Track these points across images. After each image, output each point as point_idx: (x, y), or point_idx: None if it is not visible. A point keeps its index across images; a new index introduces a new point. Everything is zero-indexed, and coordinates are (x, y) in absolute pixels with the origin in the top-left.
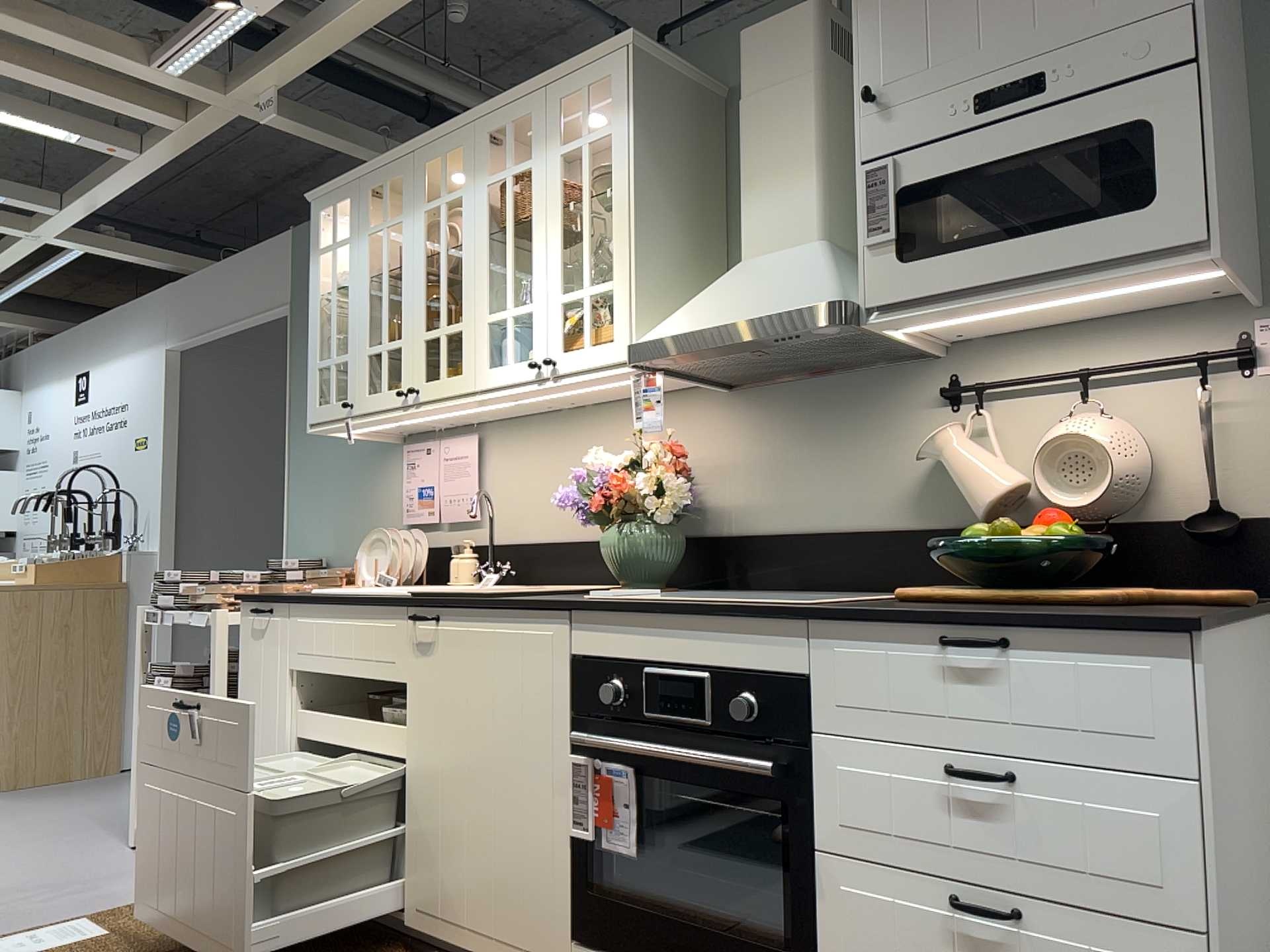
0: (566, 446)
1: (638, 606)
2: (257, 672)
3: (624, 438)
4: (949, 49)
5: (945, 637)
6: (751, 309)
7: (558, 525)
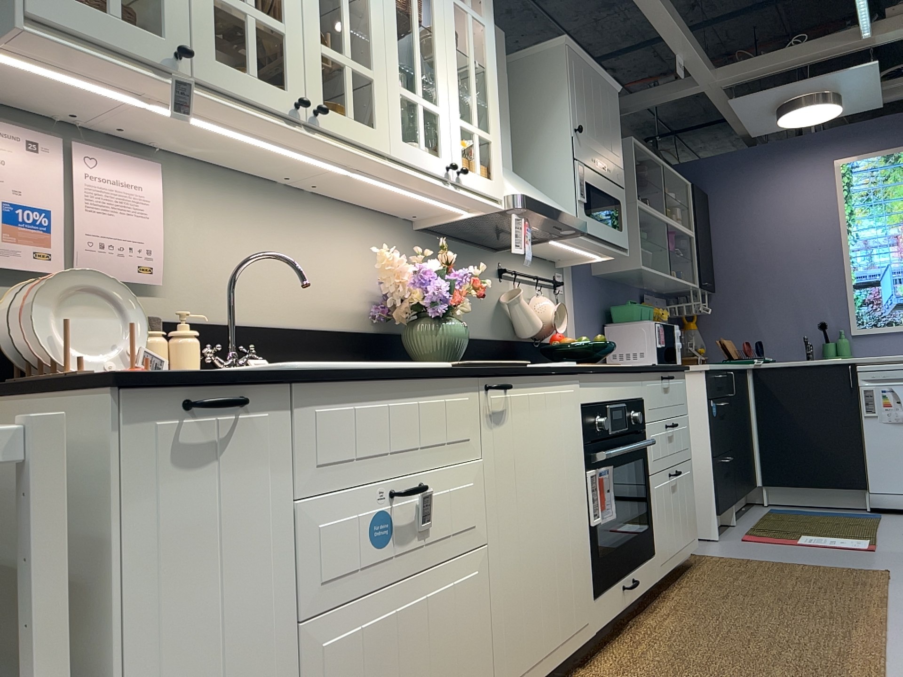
0: (285, 226)
1: (609, 368)
2: (197, 538)
3: (344, 239)
4: (592, 133)
5: (663, 377)
6: (555, 206)
7: (279, 309)
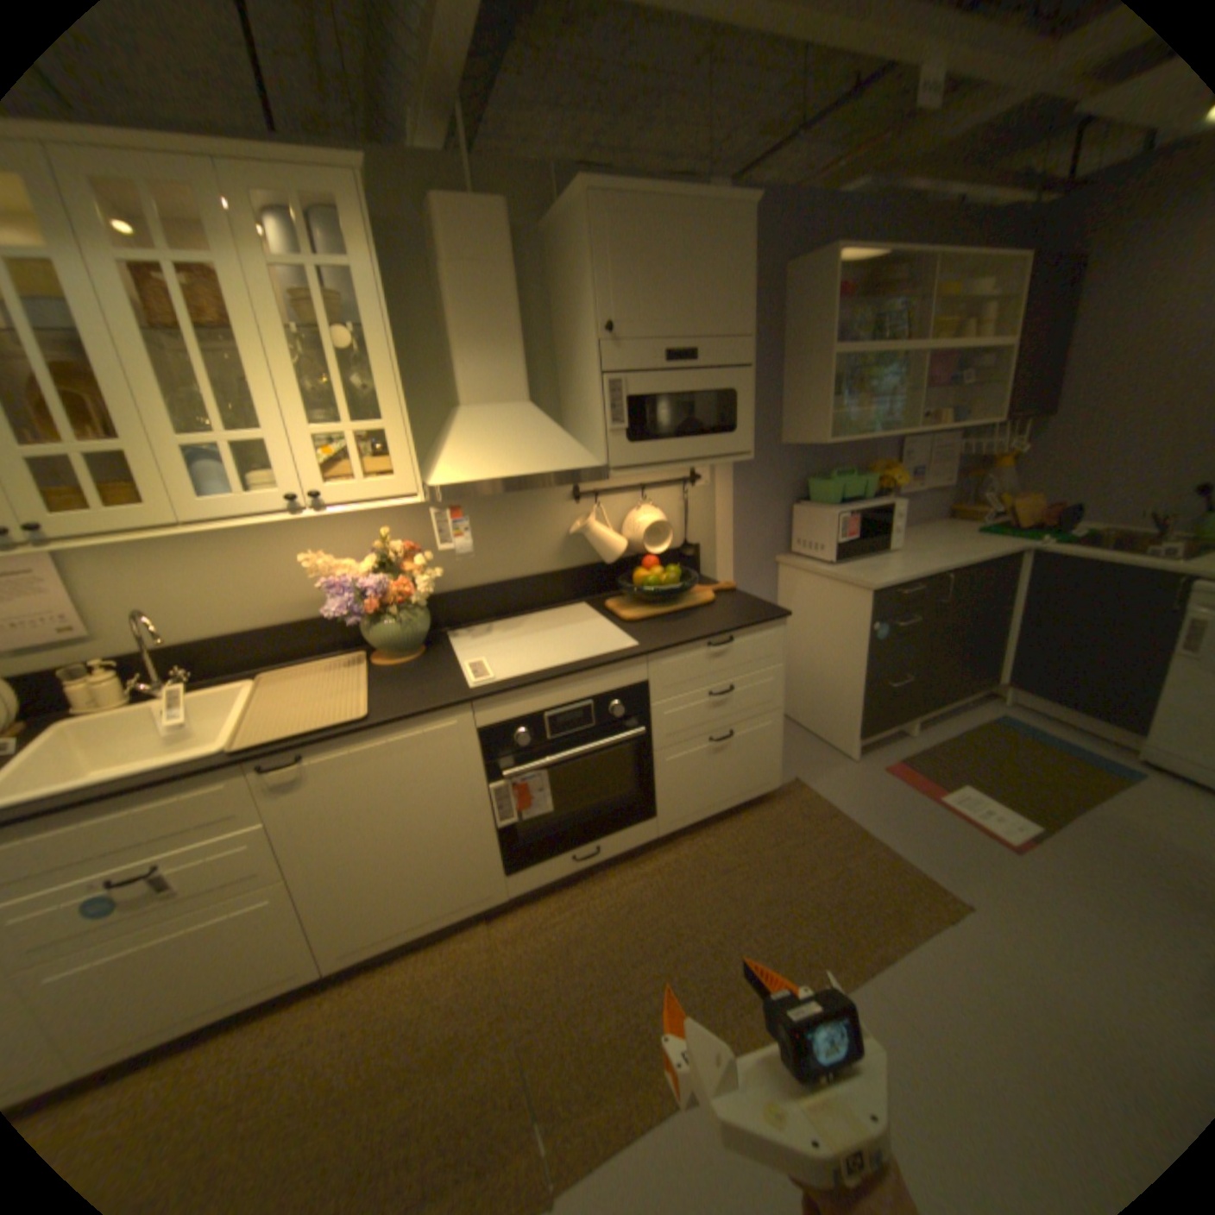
0: (221, 546)
1: (540, 681)
2: None
3: (305, 534)
4: (654, 313)
5: (708, 643)
6: (536, 464)
7: (233, 619)
